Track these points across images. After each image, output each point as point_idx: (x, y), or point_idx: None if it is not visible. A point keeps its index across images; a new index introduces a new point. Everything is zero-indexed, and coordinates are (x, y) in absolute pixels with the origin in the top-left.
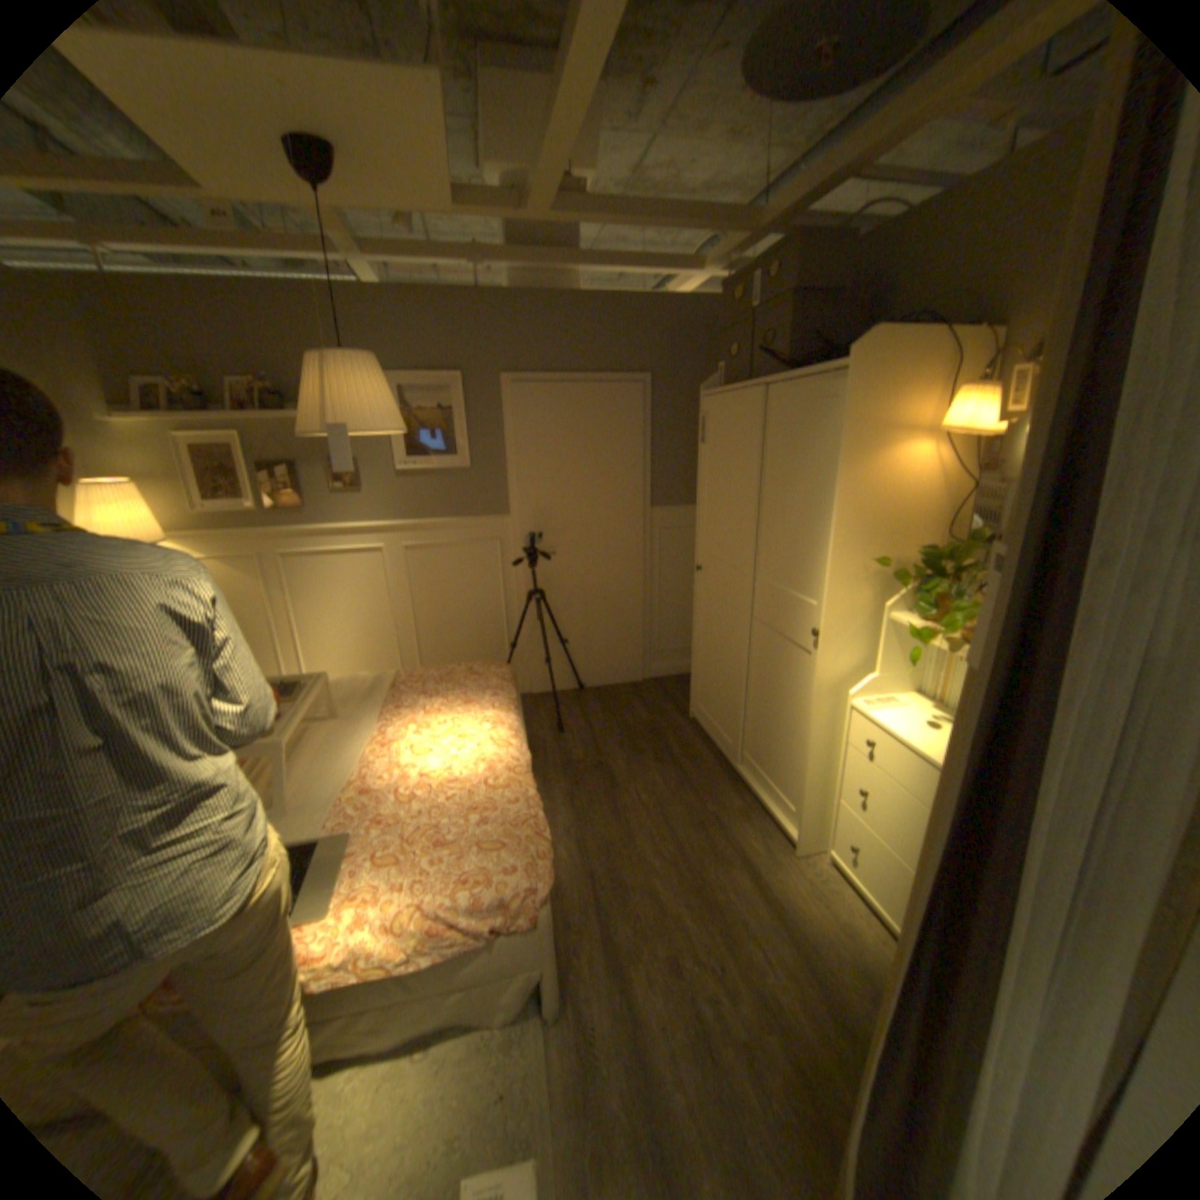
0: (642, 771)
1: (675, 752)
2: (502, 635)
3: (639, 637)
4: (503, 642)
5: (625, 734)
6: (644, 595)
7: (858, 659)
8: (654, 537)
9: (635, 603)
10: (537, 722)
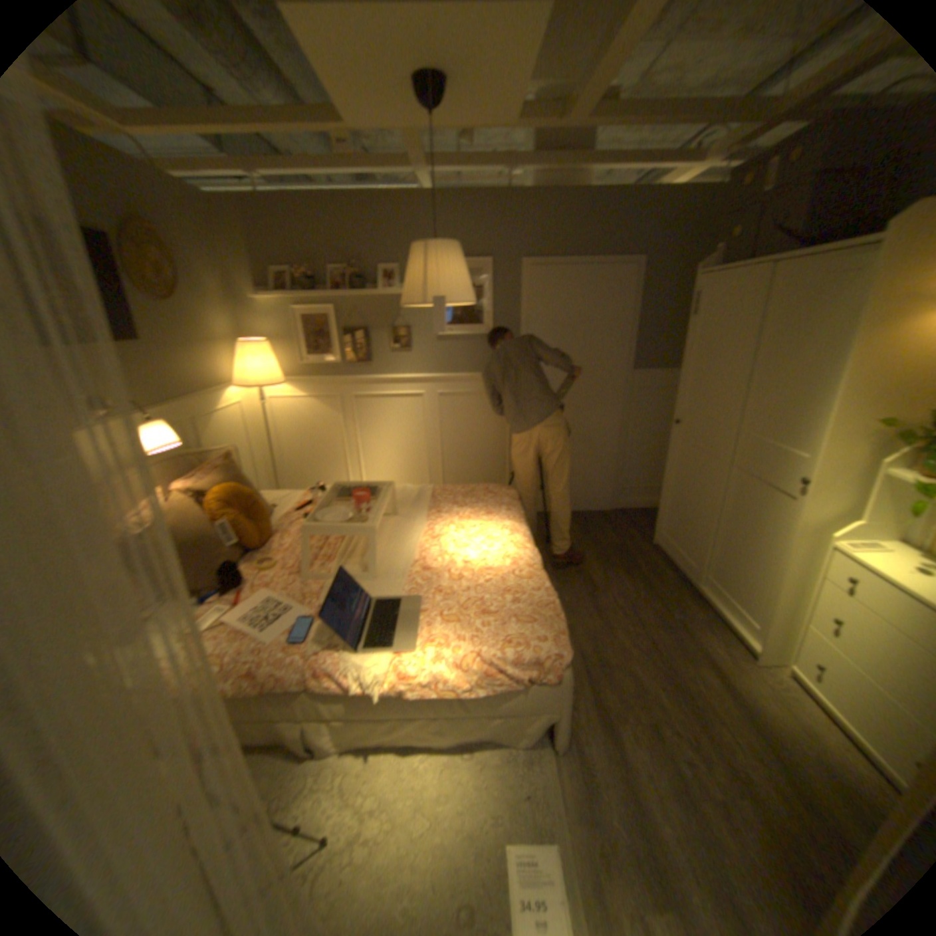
0: (616, 581)
1: (643, 570)
2: (503, 466)
3: (611, 476)
4: (503, 471)
5: (599, 551)
6: (618, 442)
7: (845, 508)
8: (633, 395)
9: (610, 448)
10: None
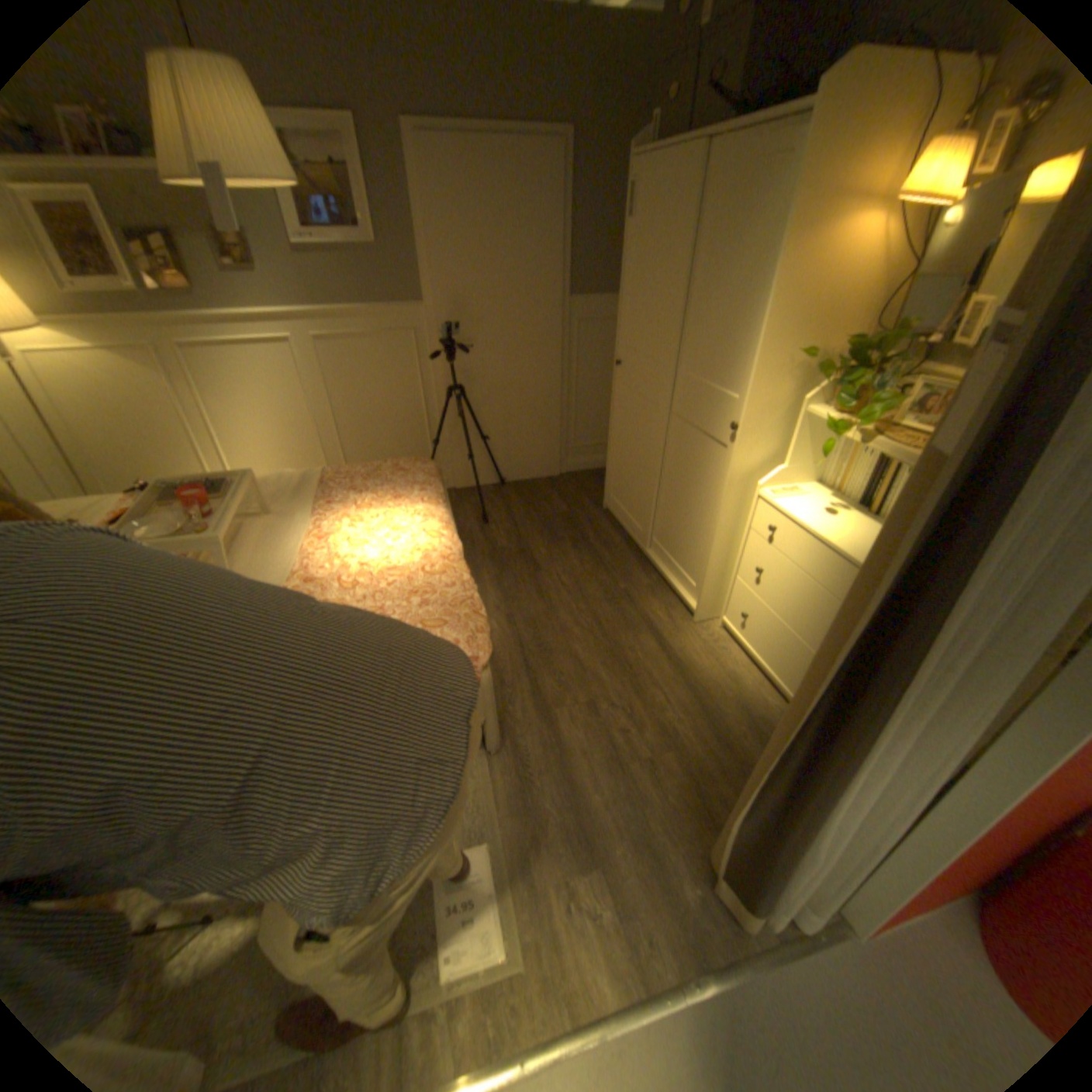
0: (561, 556)
1: (591, 540)
2: (424, 432)
3: (556, 434)
4: (425, 439)
5: (545, 525)
6: (561, 391)
7: (770, 452)
8: (573, 330)
9: (553, 400)
10: (463, 515)
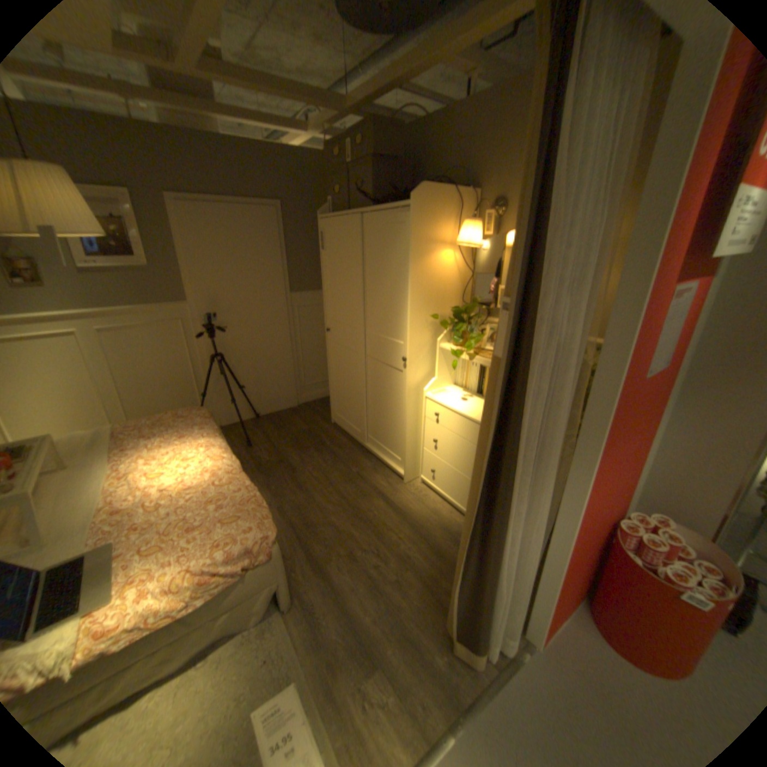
0: (310, 459)
1: (328, 444)
2: (193, 389)
3: (292, 378)
4: (195, 393)
5: (294, 440)
6: (292, 350)
7: (426, 371)
8: (295, 312)
9: (287, 357)
10: (231, 443)
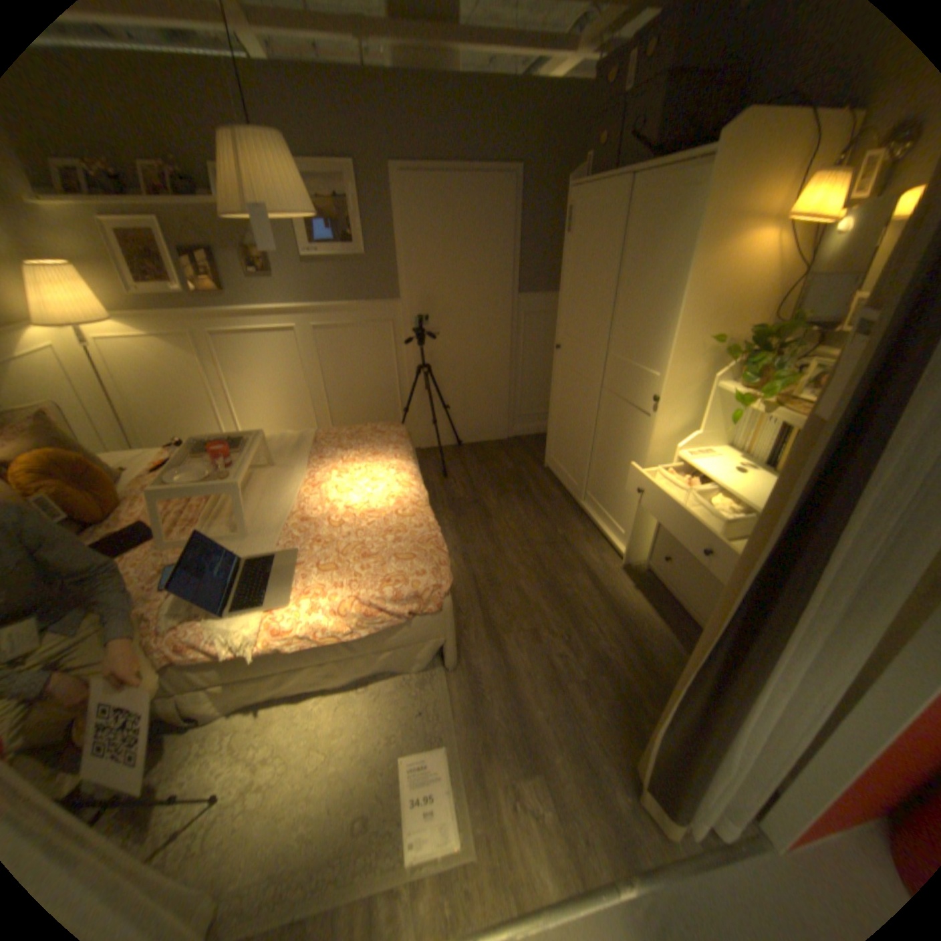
0: (509, 506)
1: (534, 492)
2: (397, 402)
3: (505, 404)
4: (397, 408)
5: (495, 479)
6: (510, 370)
7: (688, 419)
8: (521, 320)
9: (503, 377)
10: (427, 470)
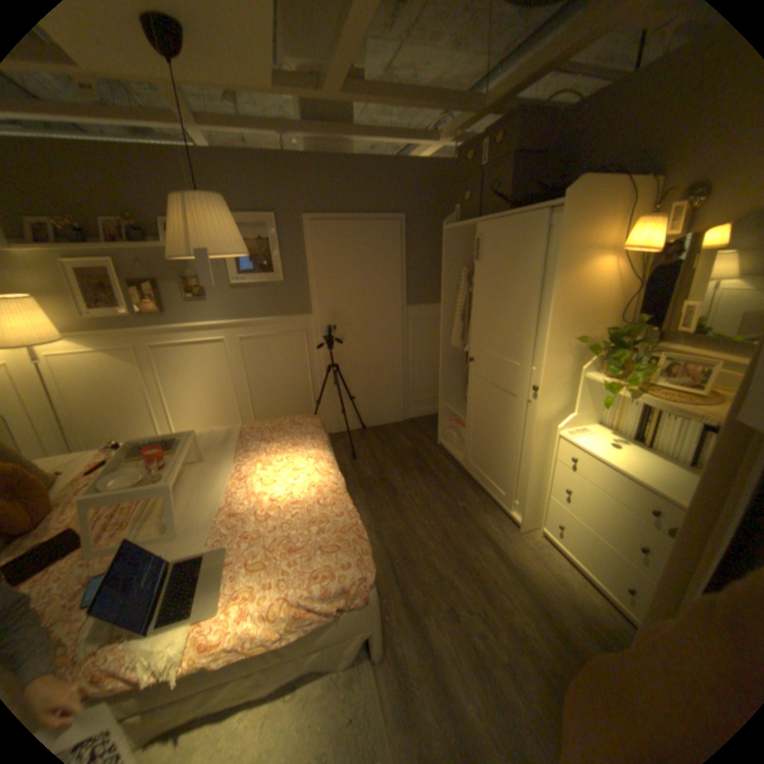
0: (412, 482)
1: (432, 468)
2: (310, 395)
3: (401, 392)
4: (310, 400)
5: (397, 458)
6: (403, 364)
7: (563, 404)
8: (409, 326)
9: (397, 370)
10: (338, 452)
